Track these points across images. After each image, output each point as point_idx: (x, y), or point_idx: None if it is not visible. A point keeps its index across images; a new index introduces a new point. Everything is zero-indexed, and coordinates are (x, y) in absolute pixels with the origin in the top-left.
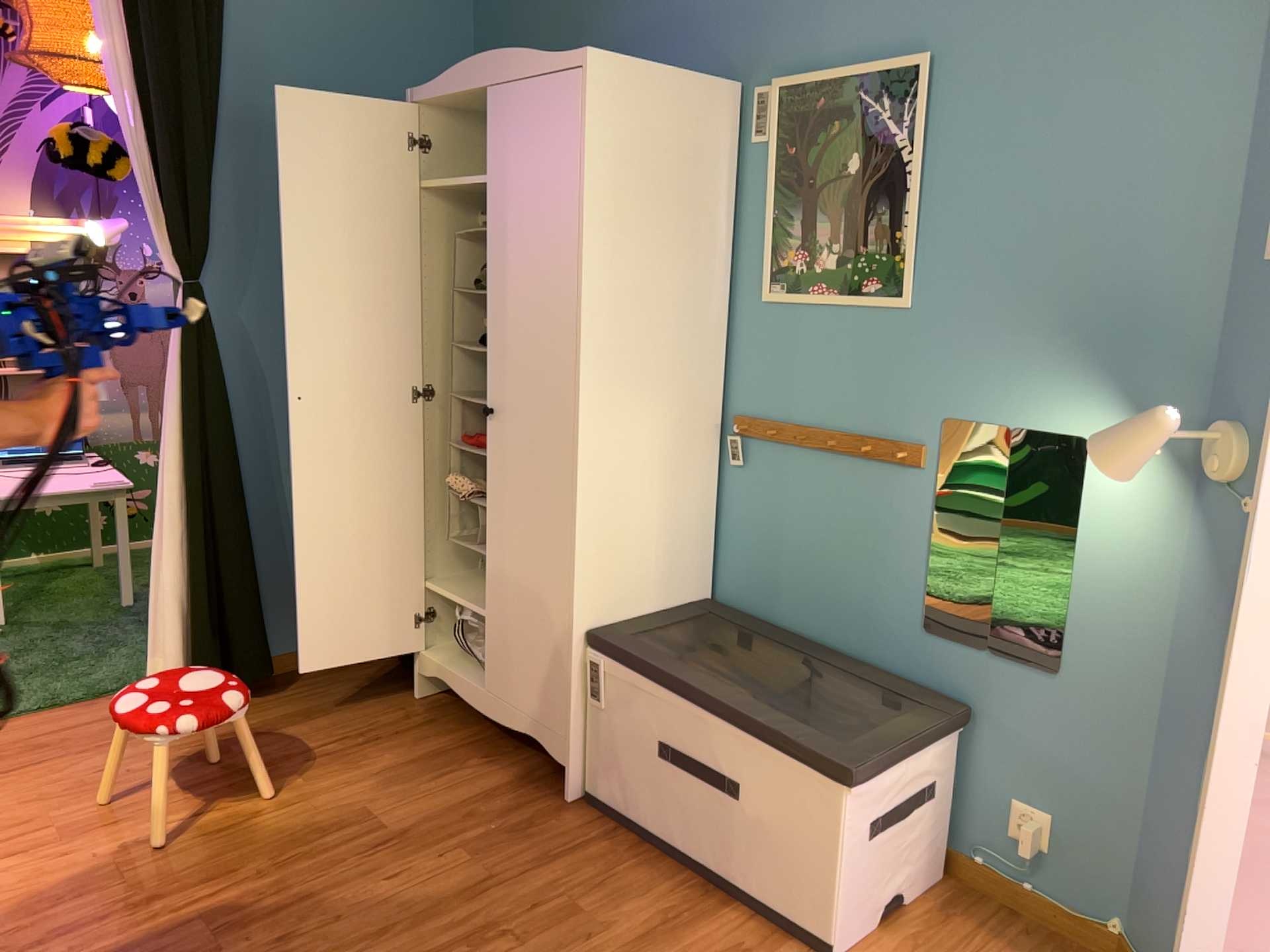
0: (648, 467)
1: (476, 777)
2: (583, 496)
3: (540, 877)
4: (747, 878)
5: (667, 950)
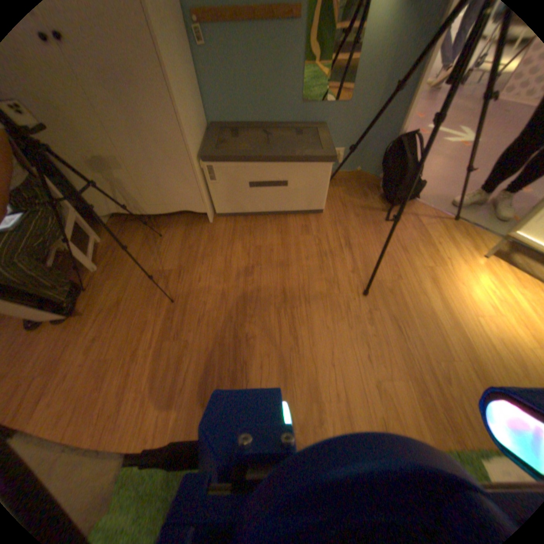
0: (177, 58)
1: (172, 236)
2: (171, 85)
3: (235, 248)
4: (288, 210)
5: (289, 240)
